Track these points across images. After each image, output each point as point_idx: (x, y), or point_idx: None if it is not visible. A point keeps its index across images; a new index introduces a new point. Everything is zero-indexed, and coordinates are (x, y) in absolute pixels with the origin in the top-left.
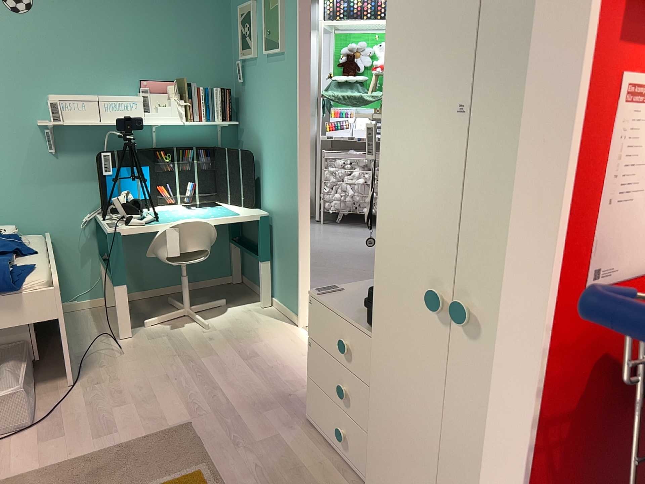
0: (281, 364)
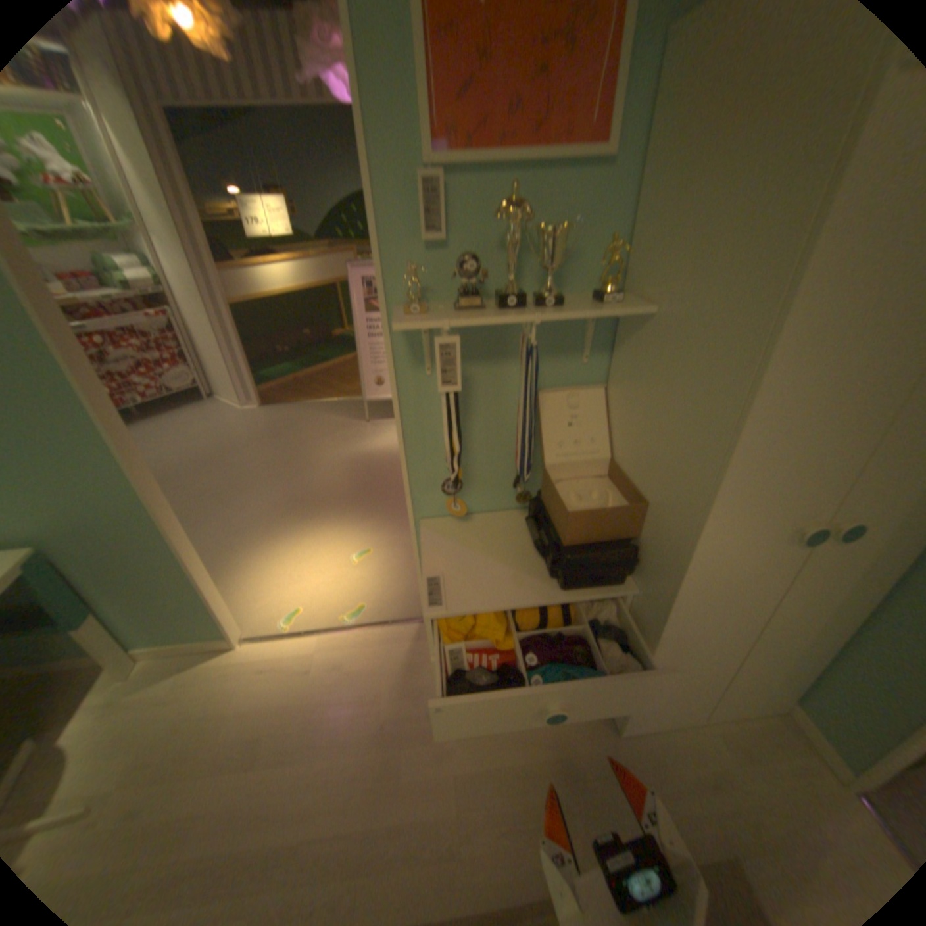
0: (304, 711)
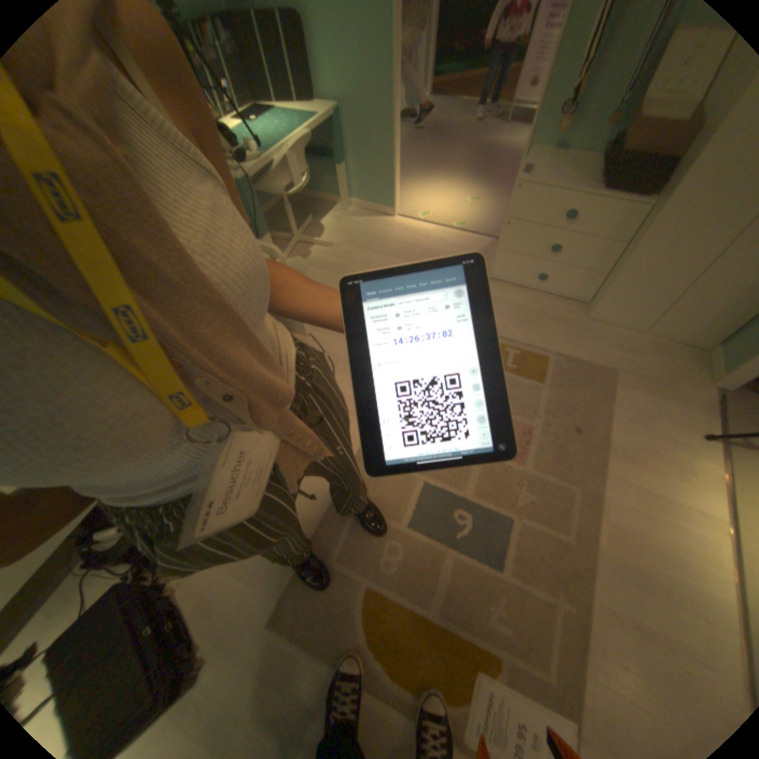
0: (422, 250)
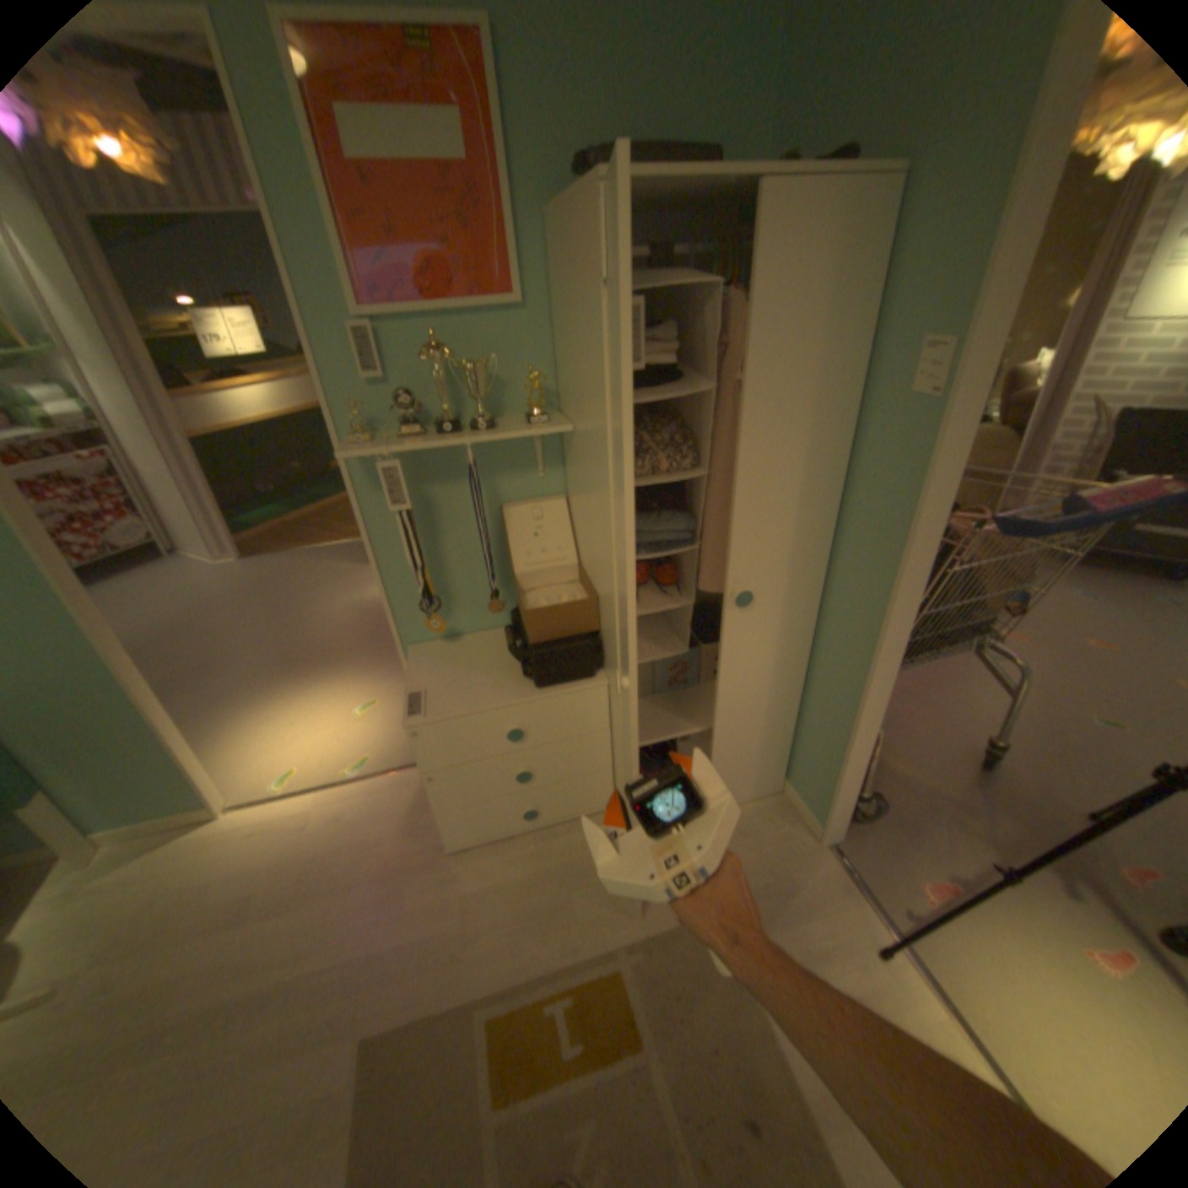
0: (299, 865)
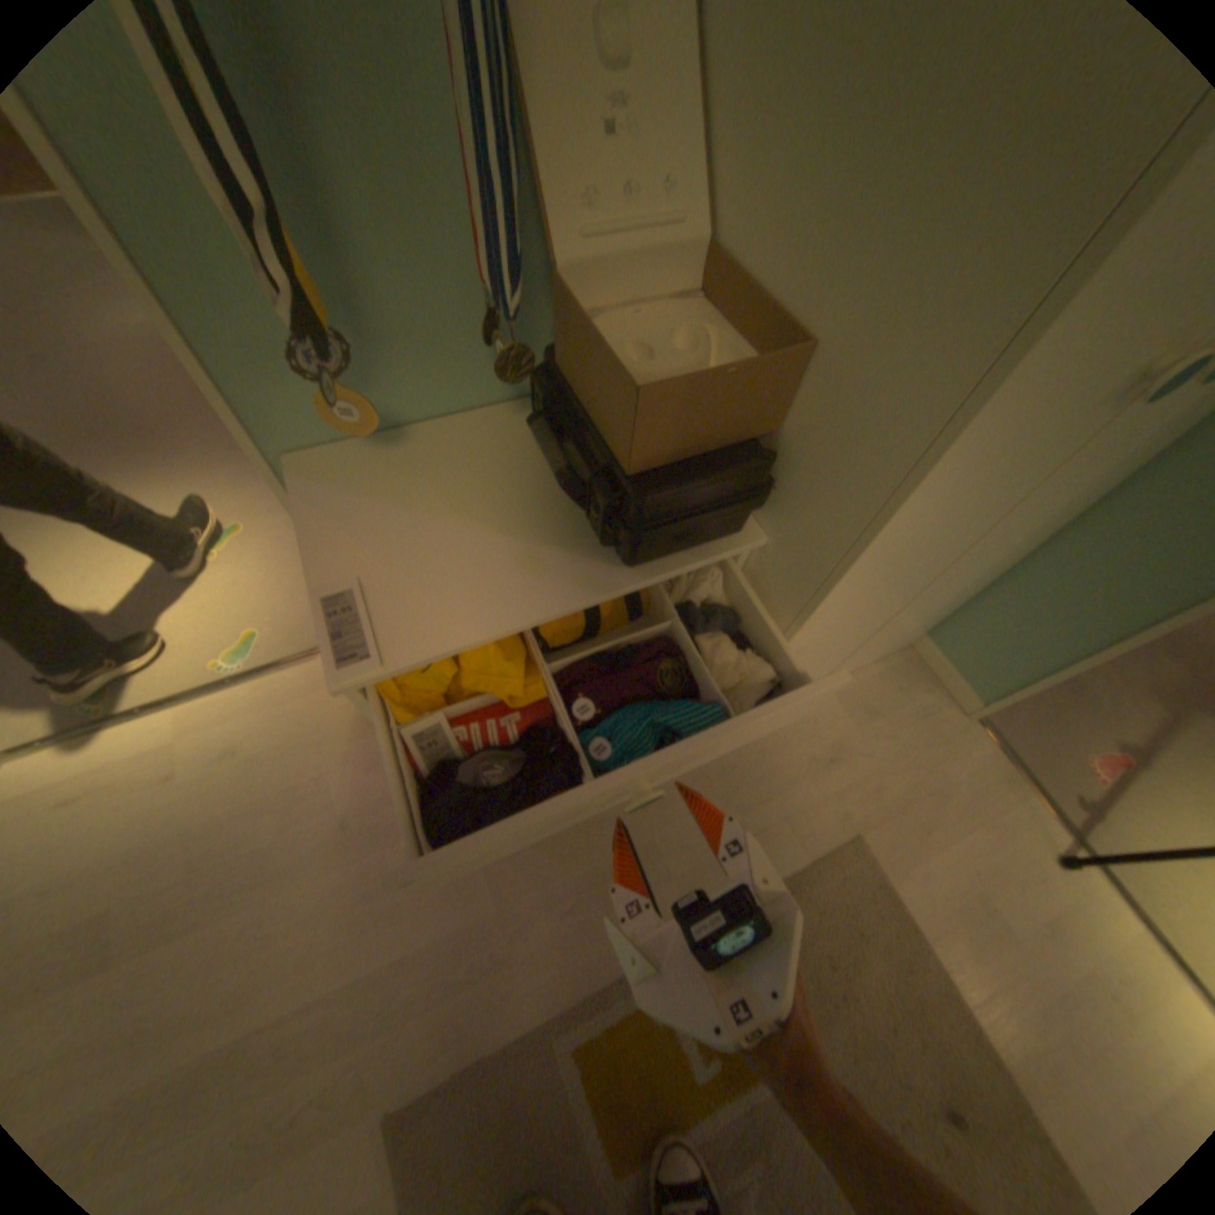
0: (182, 845)
